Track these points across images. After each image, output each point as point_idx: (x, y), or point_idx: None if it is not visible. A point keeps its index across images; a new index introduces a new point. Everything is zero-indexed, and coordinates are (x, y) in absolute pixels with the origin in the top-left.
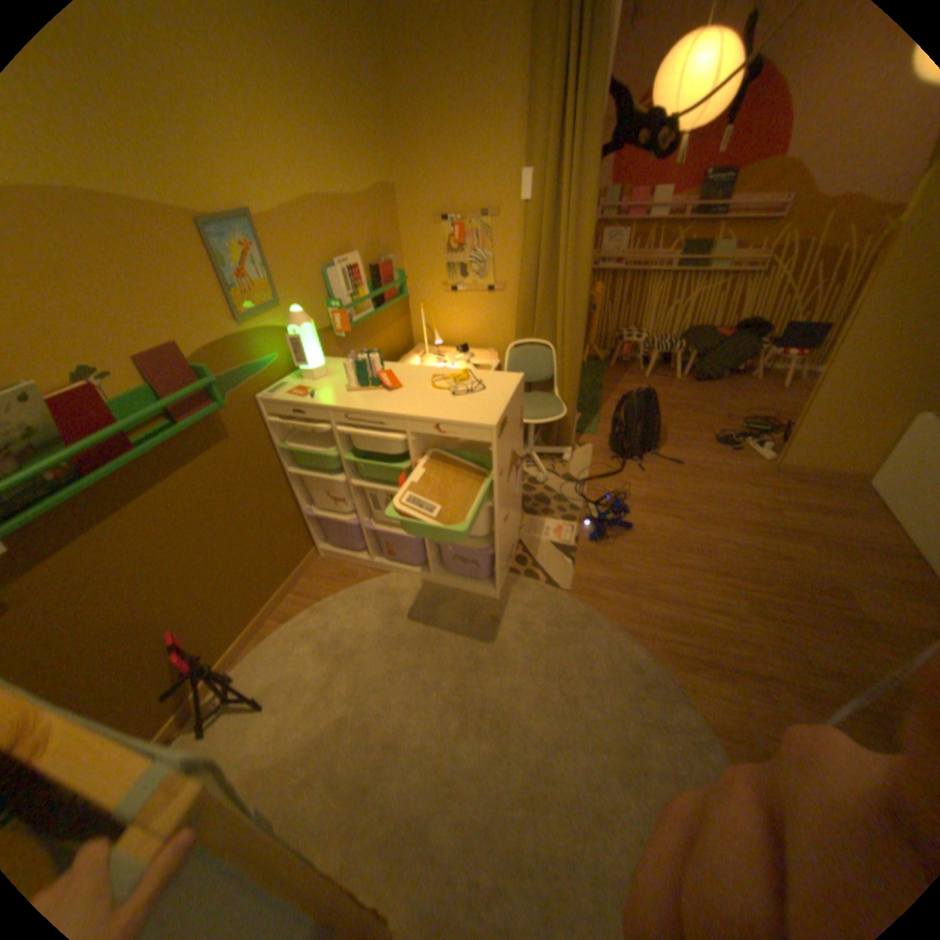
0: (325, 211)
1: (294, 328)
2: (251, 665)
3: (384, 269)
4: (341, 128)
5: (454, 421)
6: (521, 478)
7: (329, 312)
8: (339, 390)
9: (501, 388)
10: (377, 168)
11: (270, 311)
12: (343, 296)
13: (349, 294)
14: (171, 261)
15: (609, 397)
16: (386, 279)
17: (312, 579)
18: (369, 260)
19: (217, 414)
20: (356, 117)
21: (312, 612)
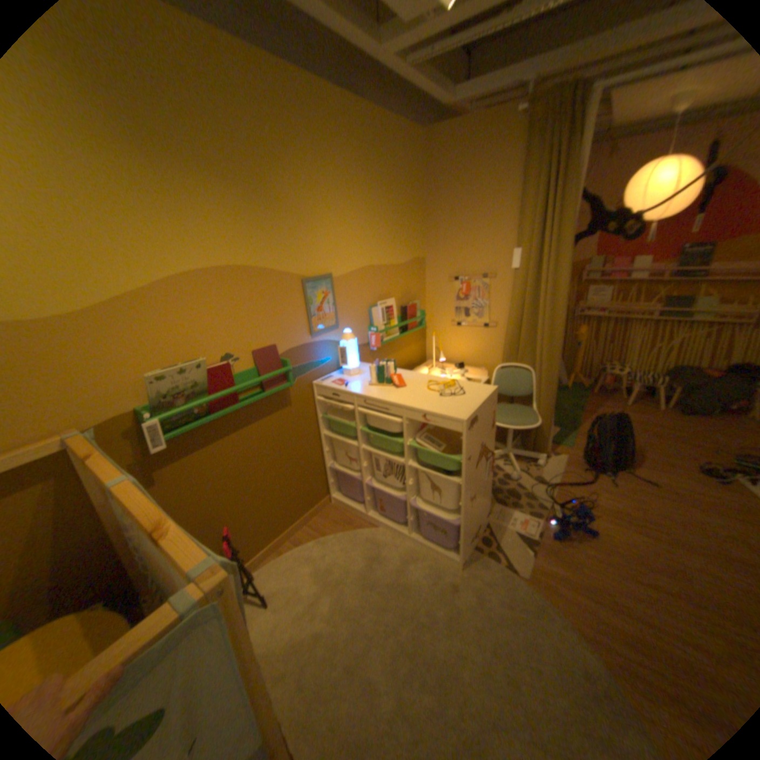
0: (376, 275)
1: (343, 342)
2: (267, 572)
3: (410, 309)
4: (394, 229)
5: (436, 413)
6: (491, 469)
7: (368, 334)
8: (363, 384)
9: (477, 394)
10: (414, 249)
11: (332, 331)
12: (379, 325)
13: (383, 324)
14: (284, 301)
15: (589, 417)
16: (410, 315)
17: (322, 519)
18: (400, 303)
19: (287, 390)
20: (405, 222)
21: (316, 544)
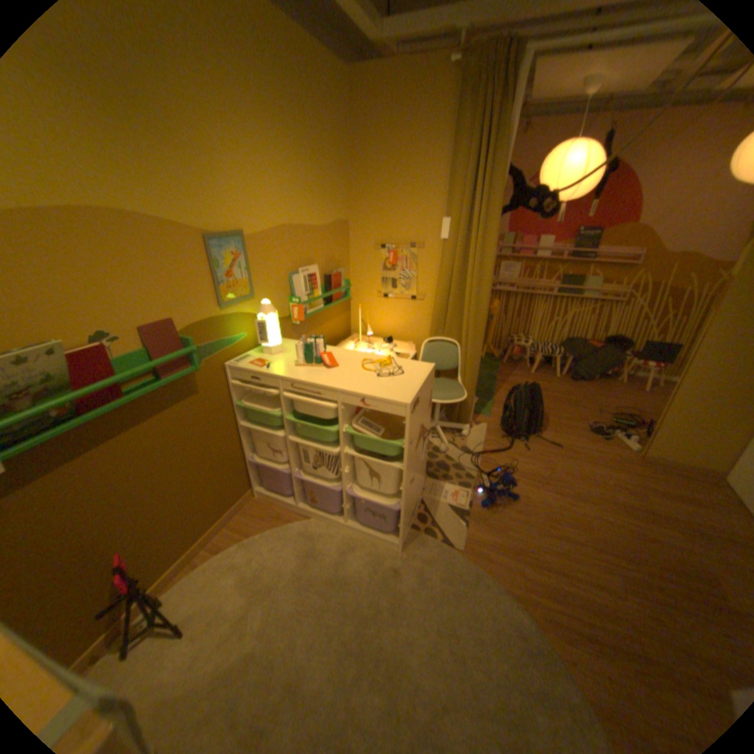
0: (297, 236)
1: (262, 315)
2: (180, 590)
3: (335, 278)
4: (316, 184)
5: (376, 397)
6: (427, 447)
7: (290, 305)
8: (289, 364)
9: (416, 373)
10: (338, 210)
11: (246, 302)
12: (302, 295)
13: (307, 294)
14: (181, 262)
15: (501, 386)
16: (335, 285)
17: (245, 517)
18: (324, 271)
19: (193, 374)
20: (328, 177)
21: (240, 547)
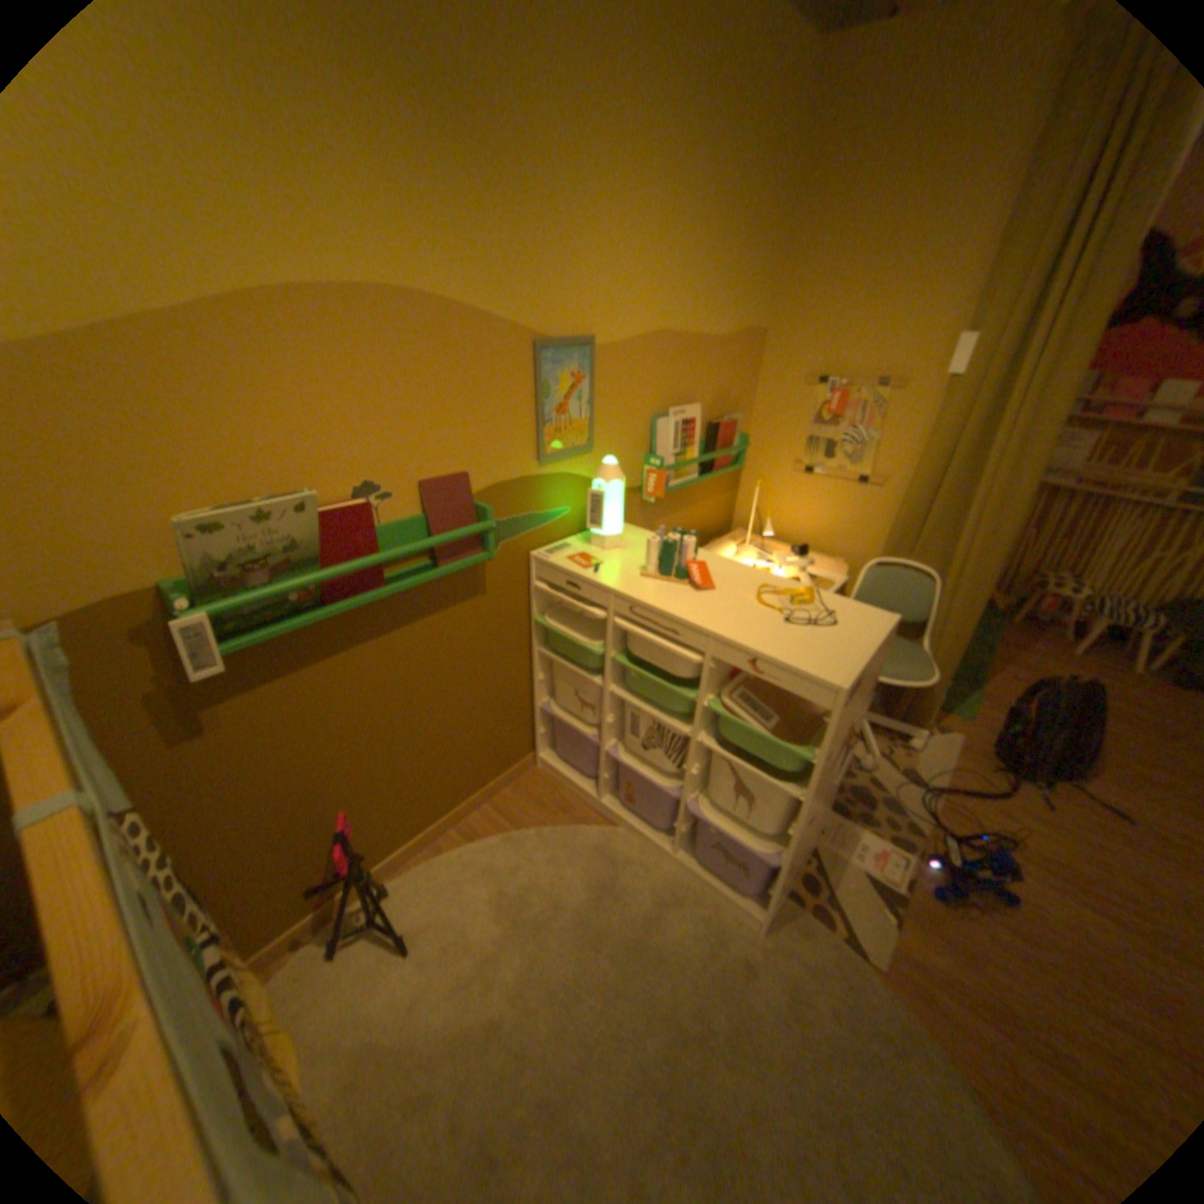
0: (677, 352)
1: (600, 483)
2: (414, 883)
3: (725, 429)
4: (726, 260)
5: (782, 662)
6: (849, 765)
7: (643, 469)
8: (630, 571)
9: (863, 629)
10: (753, 310)
11: (579, 457)
12: (666, 453)
13: (675, 453)
14: (495, 383)
15: (1005, 668)
16: (723, 441)
17: (518, 795)
18: (709, 416)
19: (482, 564)
20: (747, 248)
21: (505, 841)
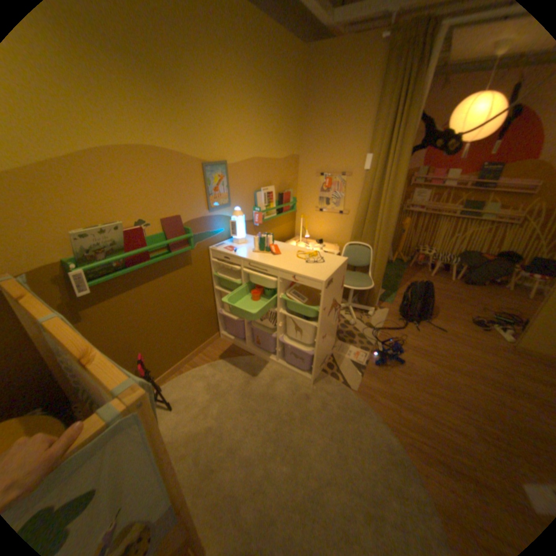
0: (261, 165)
1: (234, 217)
2: (172, 385)
3: (285, 195)
4: (277, 129)
5: (303, 275)
6: (337, 317)
7: (253, 212)
8: (248, 251)
9: (333, 263)
10: (292, 148)
11: (225, 208)
12: (261, 206)
13: (265, 205)
14: (187, 180)
15: (405, 283)
16: (285, 200)
17: (213, 349)
18: (278, 190)
19: (189, 252)
20: (286, 124)
21: (209, 366)
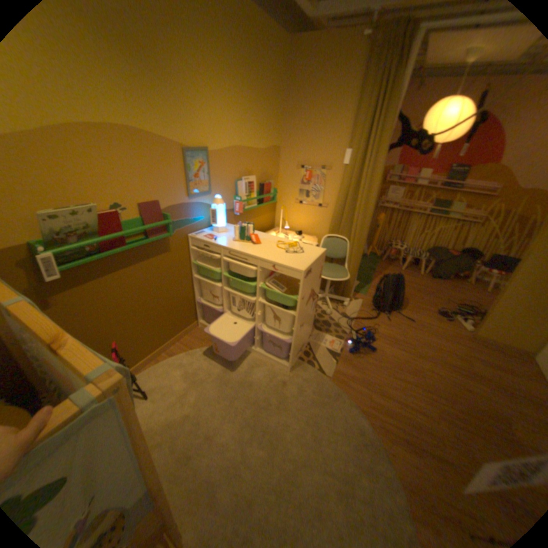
0: (243, 154)
1: (214, 205)
2: (148, 374)
3: (266, 186)
4: (259, 118)
5: (282, 264)
6: (314, 306)
7: (233, 201)
8: (228, 239)
9: (312, 253)
10: (273, 139)
11: (205, 196)
12: (242, 195)
13: (245, 195)
14: (166, 164)
15: (378, 276)
16: (266, 191)
17: (191, 337)
18: (259, 180)
19: (167, 239)
20: (268, 114)
21: (186, 354)
